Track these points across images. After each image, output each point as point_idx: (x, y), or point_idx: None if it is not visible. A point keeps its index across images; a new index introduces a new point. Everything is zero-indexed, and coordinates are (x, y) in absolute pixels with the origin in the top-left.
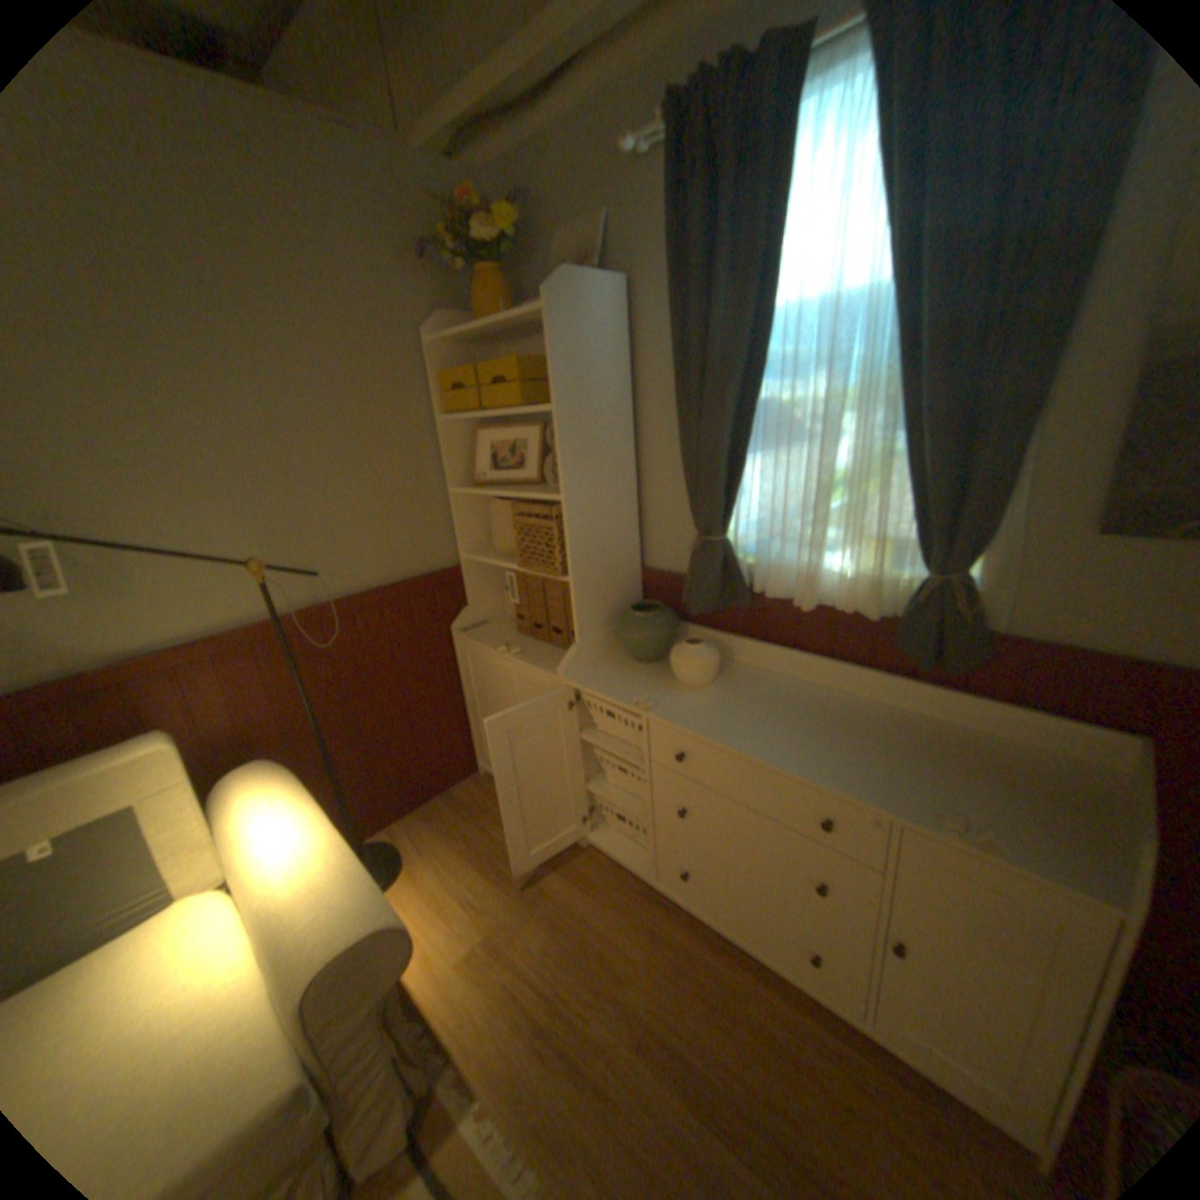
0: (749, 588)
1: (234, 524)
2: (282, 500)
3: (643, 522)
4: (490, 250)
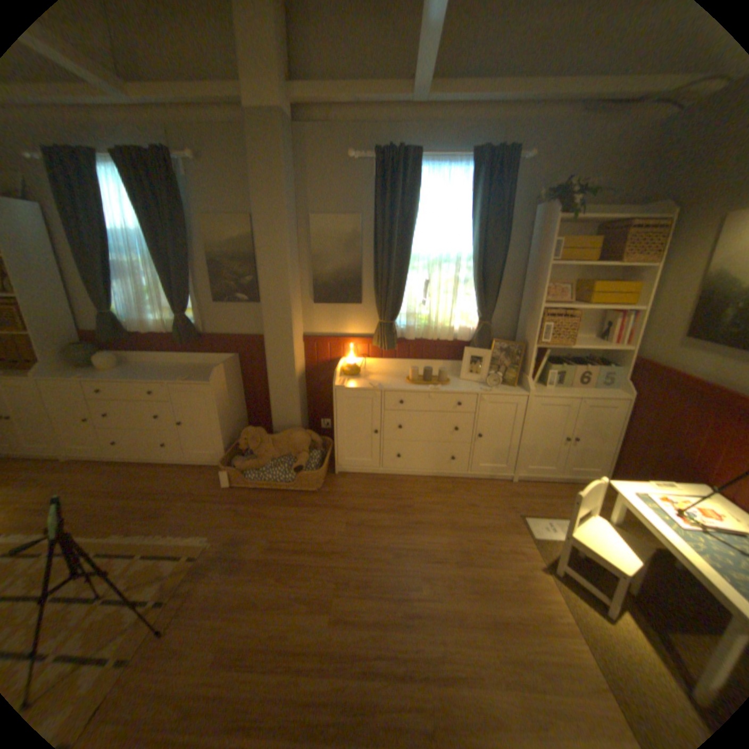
0: (124, 331)
1: None
2: None
3: (72, 310)
4: None
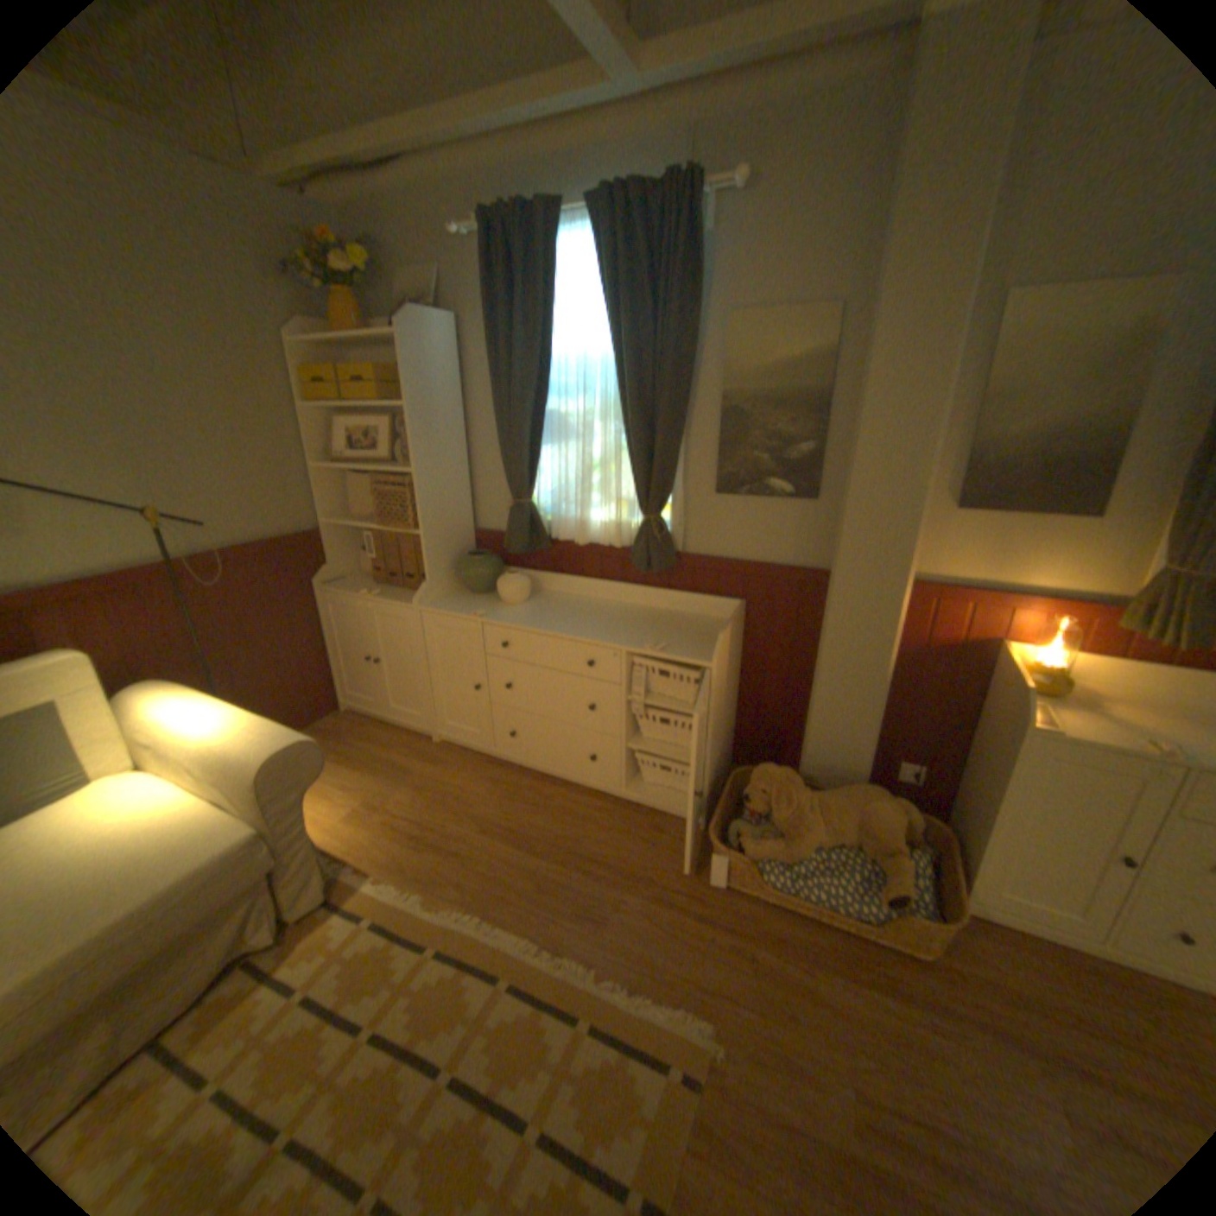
0: (548, 536)
1: (119, 480)
2: (161, 463)
3: (474, 494)
4: (344, 278)
